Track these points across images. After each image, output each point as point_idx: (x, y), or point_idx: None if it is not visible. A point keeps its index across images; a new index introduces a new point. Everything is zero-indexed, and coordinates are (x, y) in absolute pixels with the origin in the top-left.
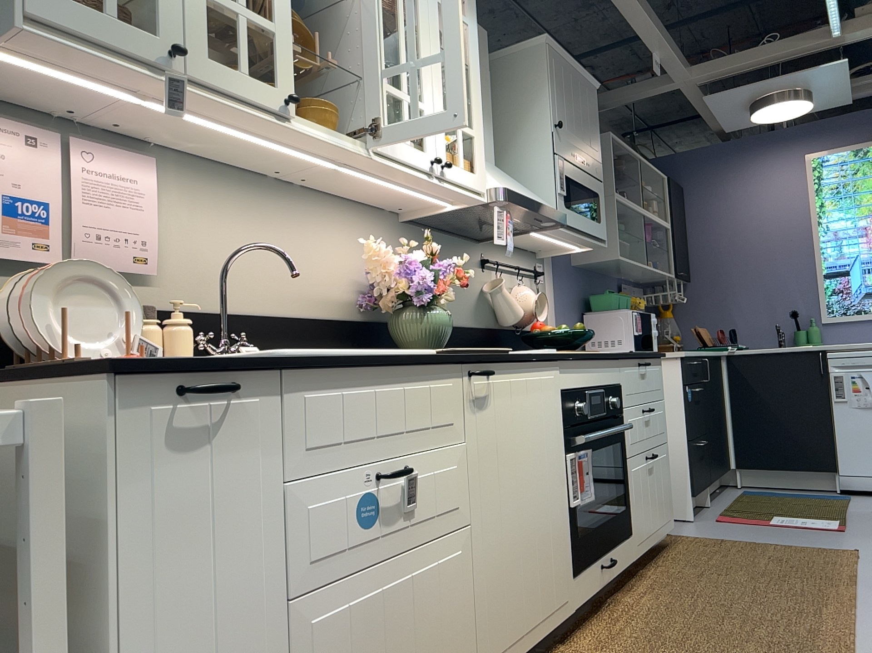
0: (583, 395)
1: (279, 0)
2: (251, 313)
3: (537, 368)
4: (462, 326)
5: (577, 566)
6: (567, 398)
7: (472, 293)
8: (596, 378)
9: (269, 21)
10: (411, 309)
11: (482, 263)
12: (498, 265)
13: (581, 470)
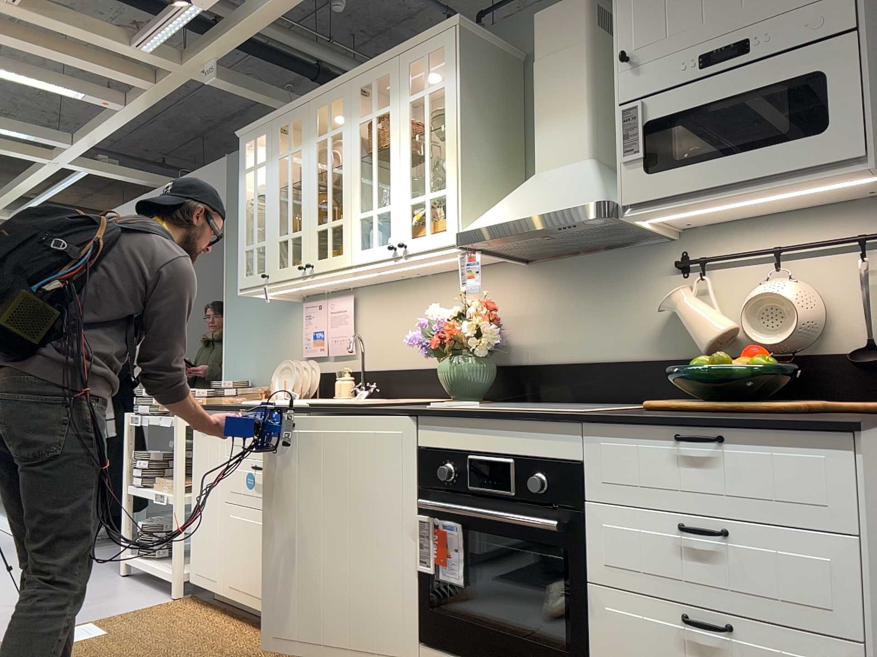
0: (459, 459)
1: (303, 215)
2: (398, 368)
3: (379, 422)
4: (620, 359)
5: (427, 637)
6: (425, 456)
7: (647, 315)
8: (496, 444)
9: (299, 231)
10: (442, 360)
11: (676, 268)
12: (706, 262)
13: (441, 541)
